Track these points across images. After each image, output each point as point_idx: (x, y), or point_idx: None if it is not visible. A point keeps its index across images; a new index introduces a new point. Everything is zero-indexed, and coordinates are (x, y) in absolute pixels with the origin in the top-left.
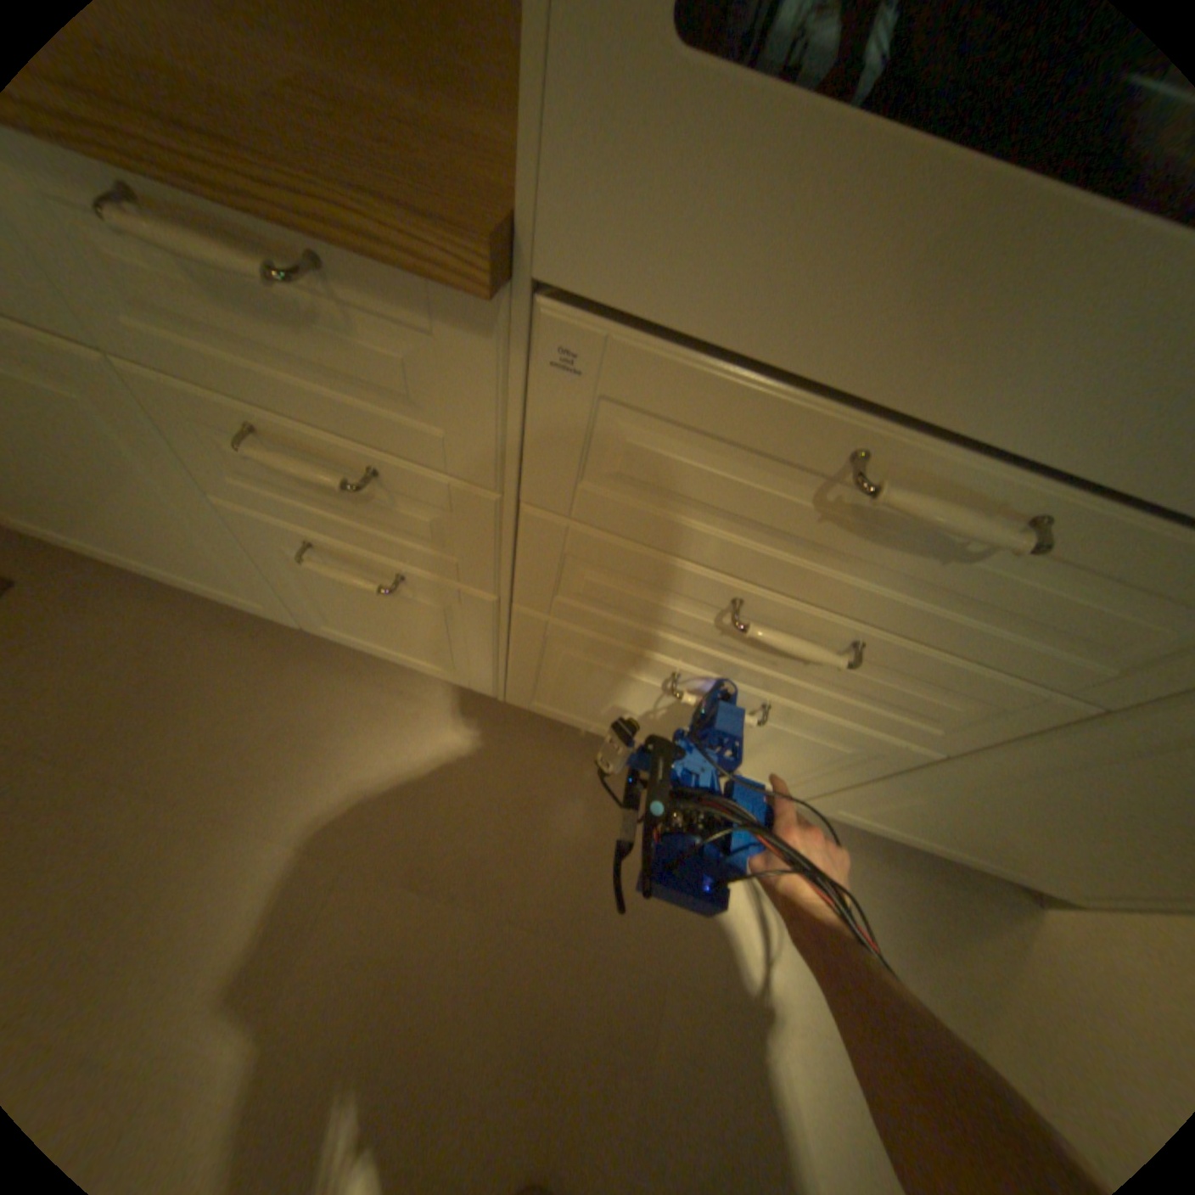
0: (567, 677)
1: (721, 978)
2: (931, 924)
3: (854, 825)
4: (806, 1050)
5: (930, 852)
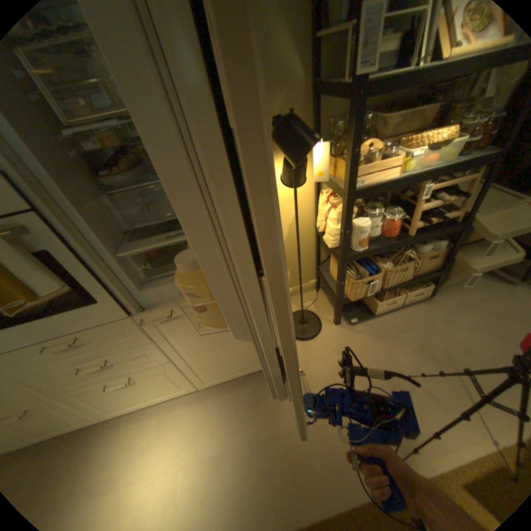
0: (94, 404)
1: (194, 457)
2: (256, 396)
3: (215, 385)
4: (223, 460)
5: (239, 377)
